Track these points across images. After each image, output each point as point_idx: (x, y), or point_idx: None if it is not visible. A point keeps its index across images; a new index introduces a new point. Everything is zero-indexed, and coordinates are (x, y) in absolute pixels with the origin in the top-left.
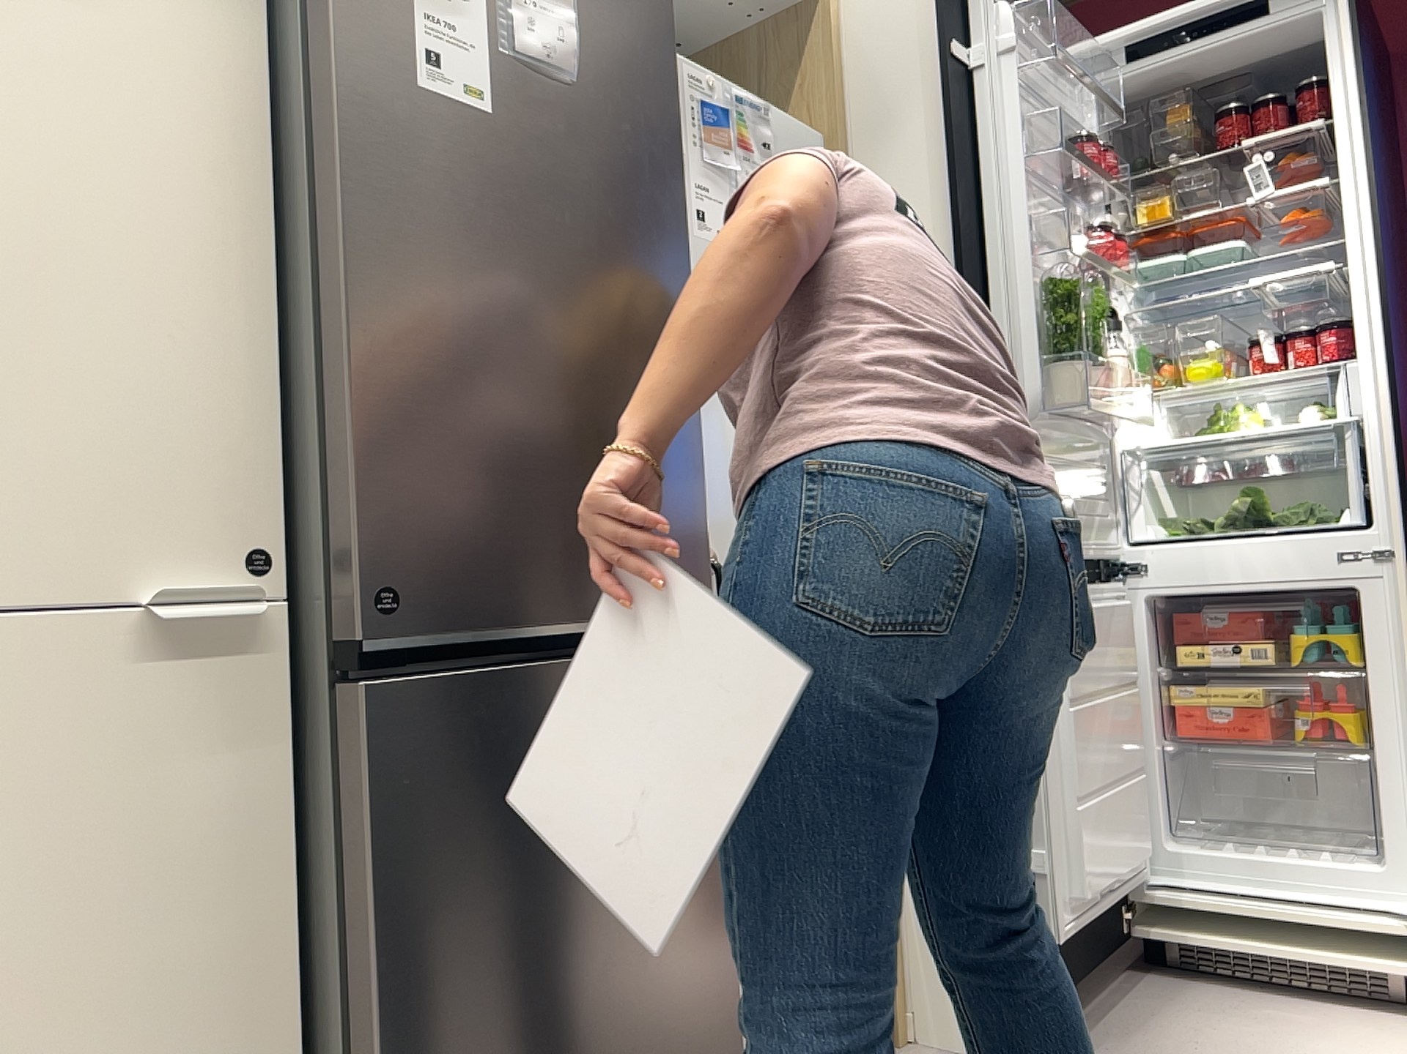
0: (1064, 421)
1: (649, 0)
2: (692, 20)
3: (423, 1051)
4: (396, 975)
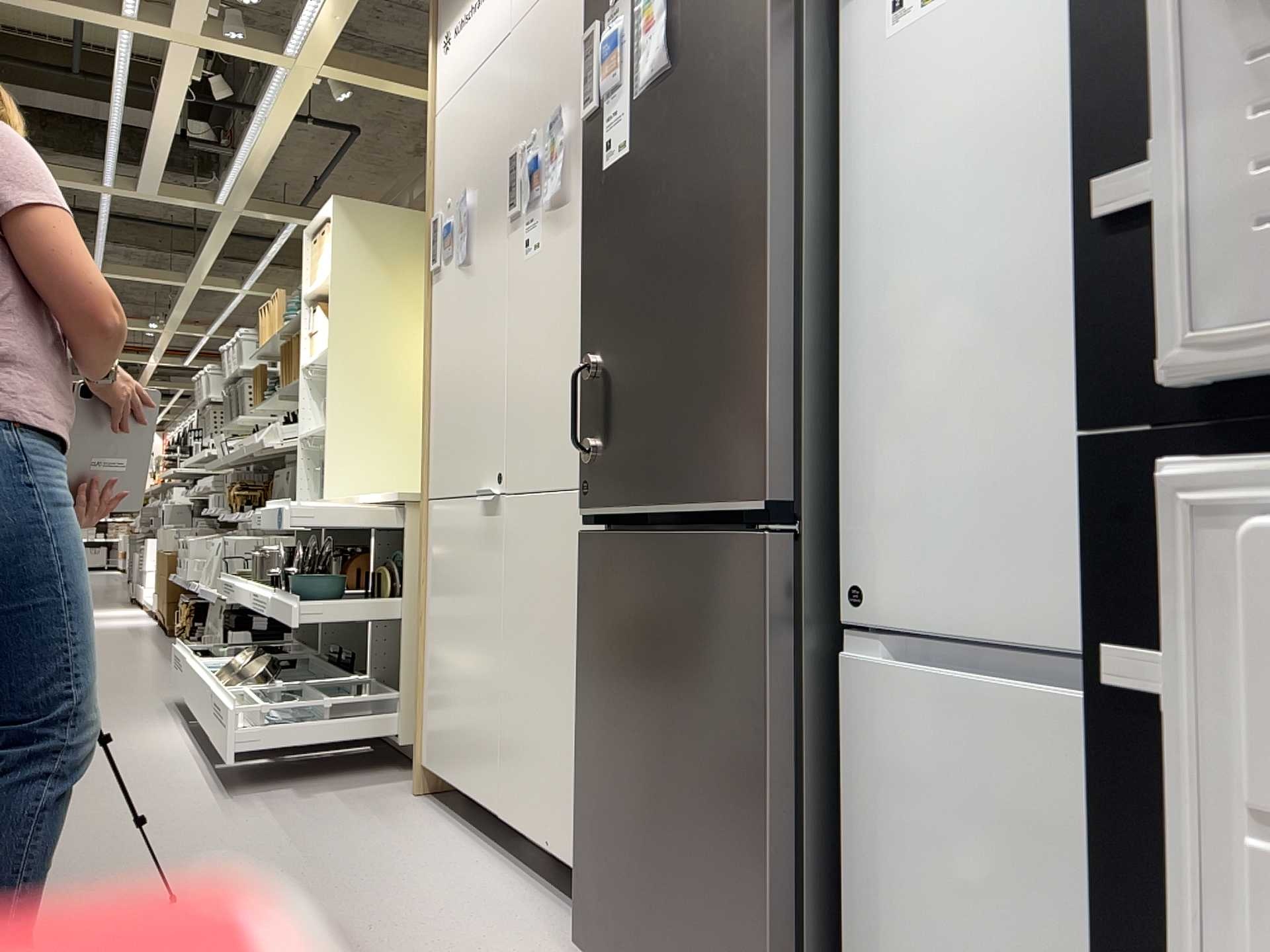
0: None
1: None
2: None
3: (589, 746)
4: (583, 696)
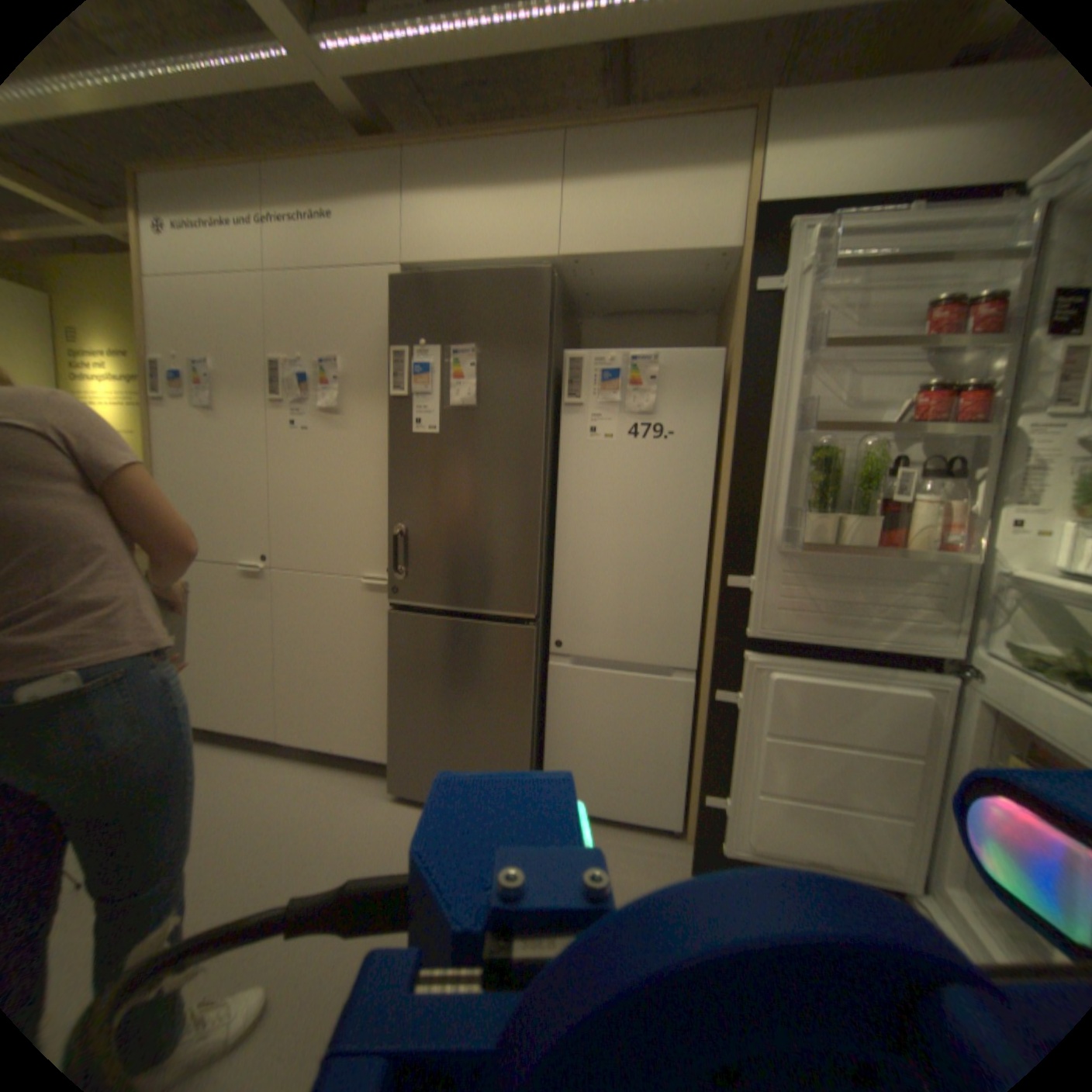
0: (824, 551)
1: (529, 350)
2: (699, 282)
3: (399, 707)
4: (393, 685)
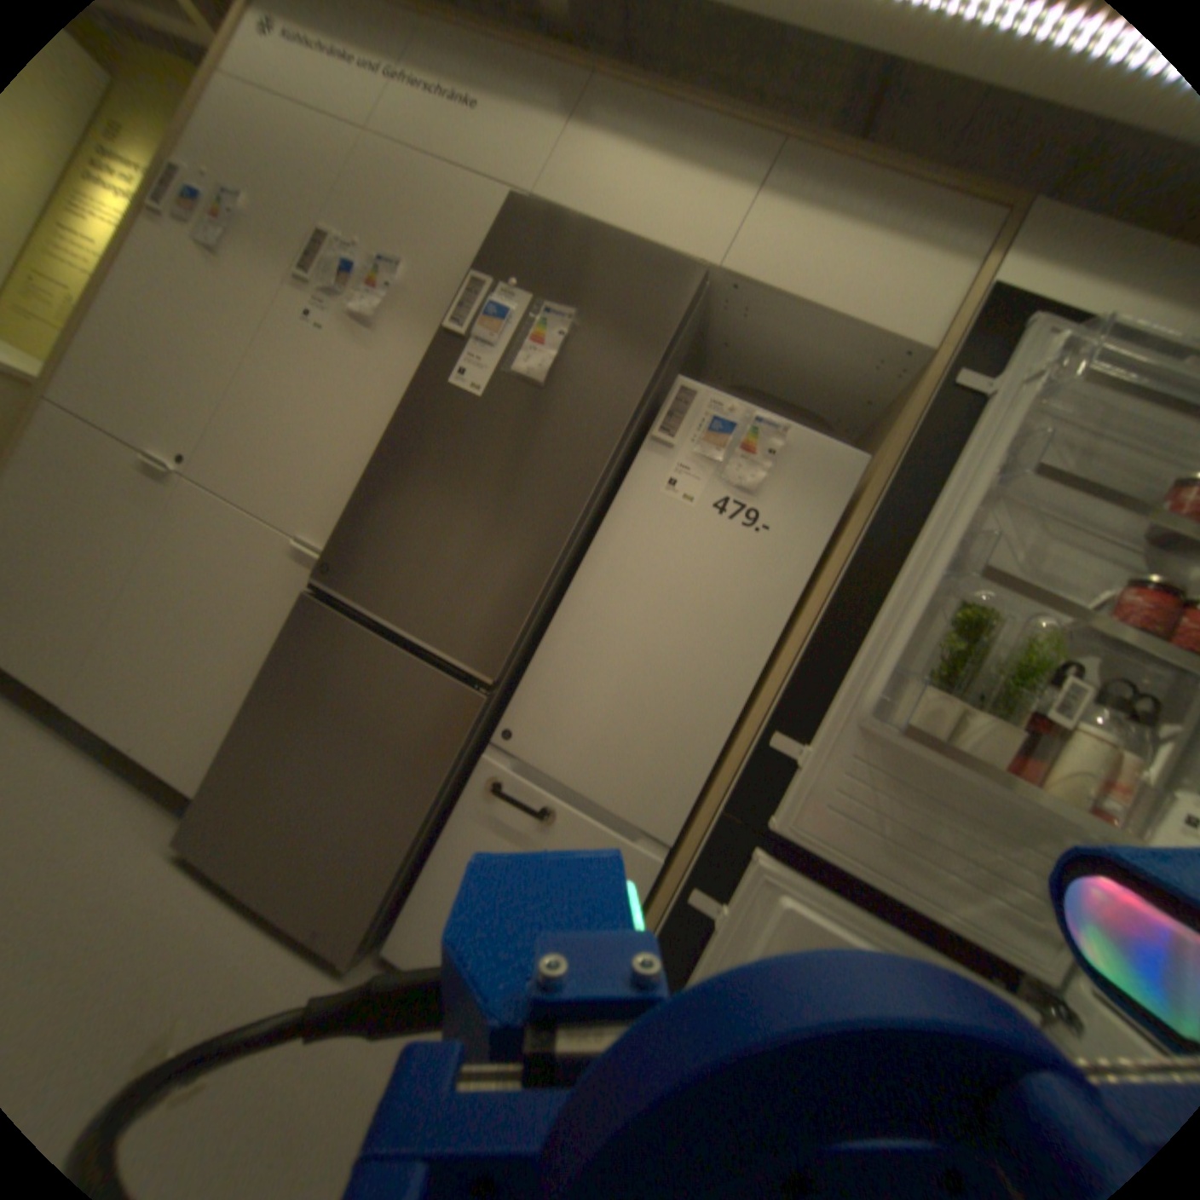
0: (923, 751)
1: (639, 351)
2: (859, 385)
3: (254, 732)
4: (261, 699)
